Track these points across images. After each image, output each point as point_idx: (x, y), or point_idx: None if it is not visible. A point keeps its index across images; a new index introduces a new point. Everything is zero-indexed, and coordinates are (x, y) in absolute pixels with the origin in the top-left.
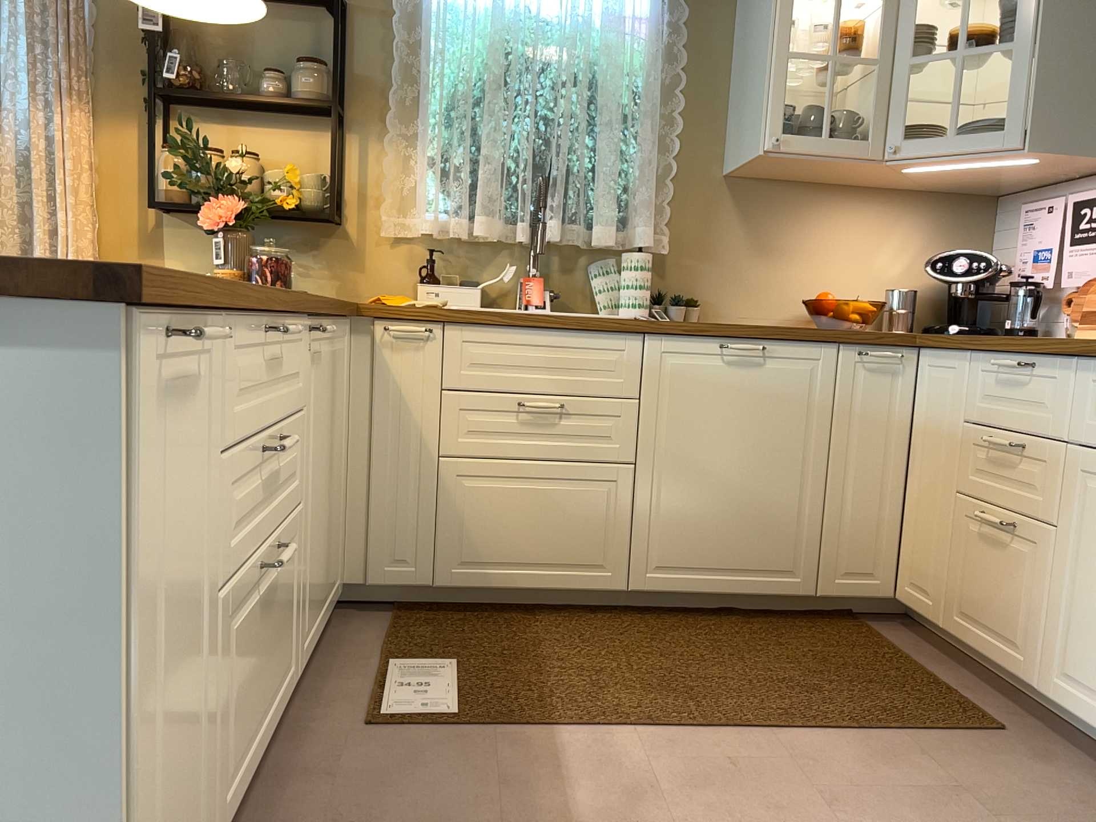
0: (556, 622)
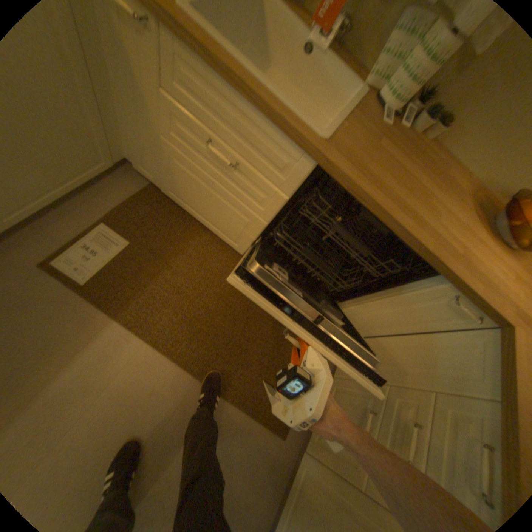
0: (208, 242)
